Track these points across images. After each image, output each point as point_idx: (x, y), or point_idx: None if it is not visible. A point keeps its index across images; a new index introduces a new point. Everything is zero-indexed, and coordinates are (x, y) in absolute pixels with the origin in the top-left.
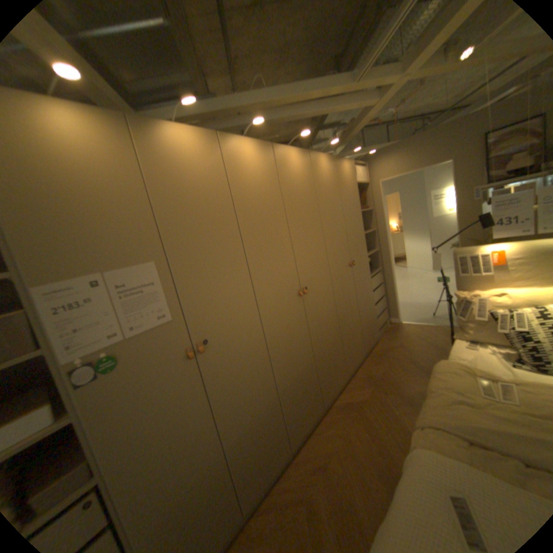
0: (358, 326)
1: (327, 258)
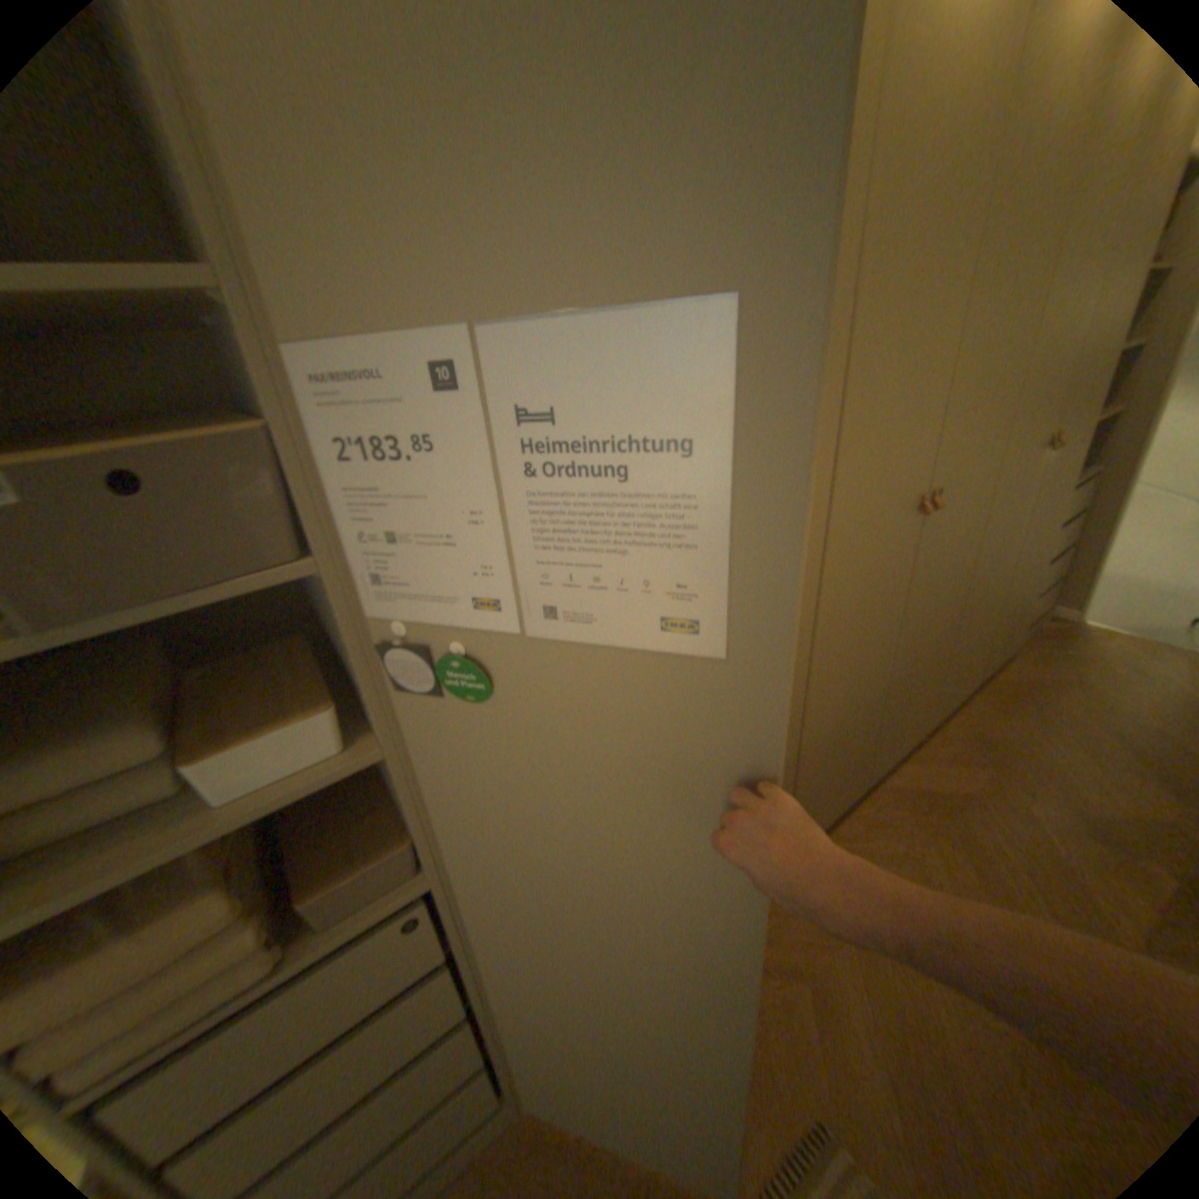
0: (996, 615)
1: (1017, 410)
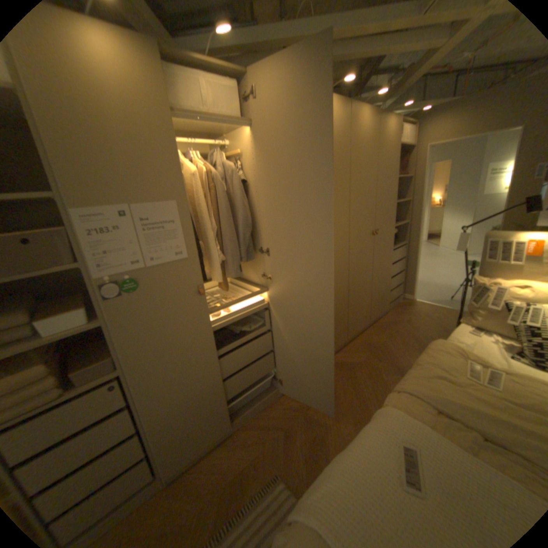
0: (368, 295)
1: (349, 222)
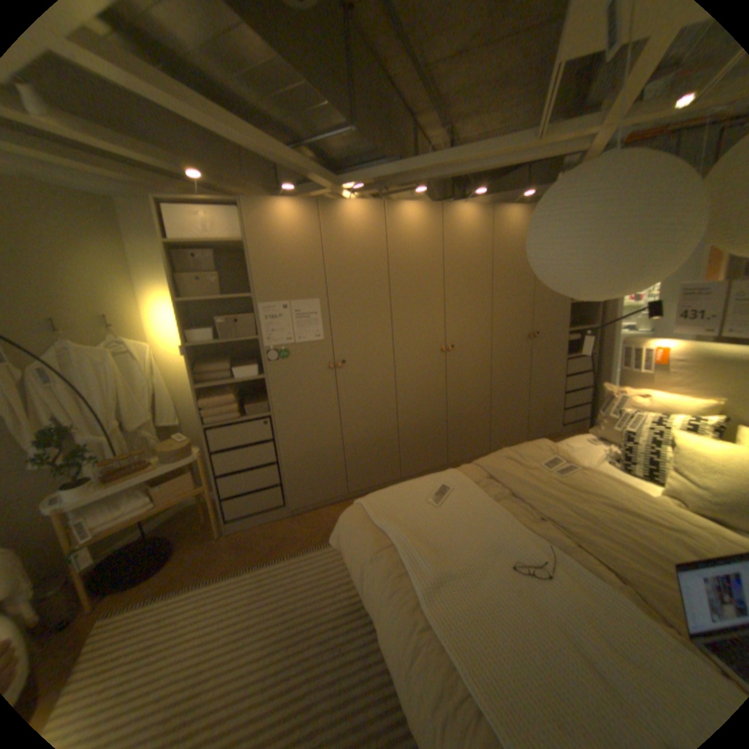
0: (523, 406)
1: (492, 322)
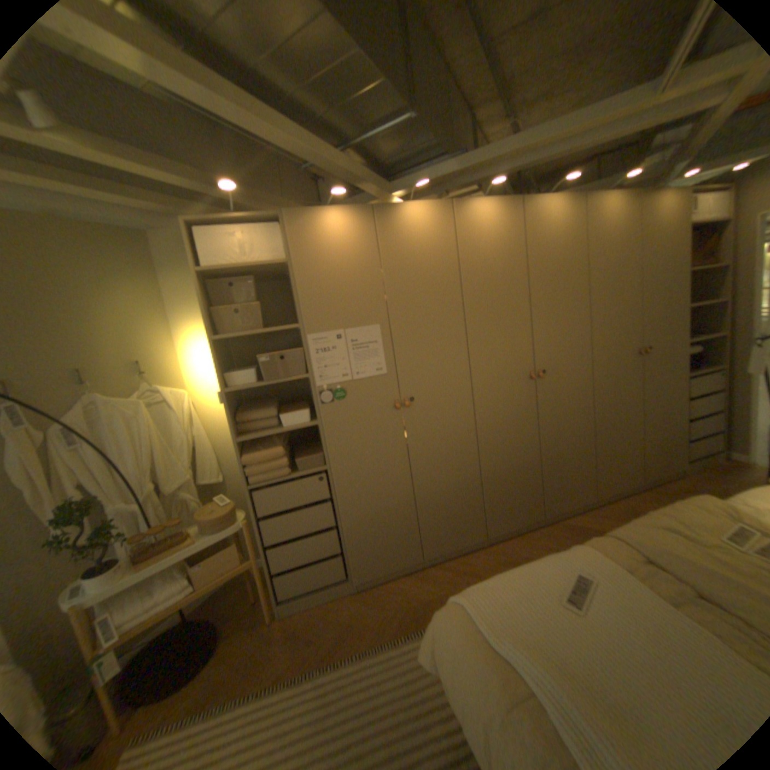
0: (637, 441)
1: (592, 338)
